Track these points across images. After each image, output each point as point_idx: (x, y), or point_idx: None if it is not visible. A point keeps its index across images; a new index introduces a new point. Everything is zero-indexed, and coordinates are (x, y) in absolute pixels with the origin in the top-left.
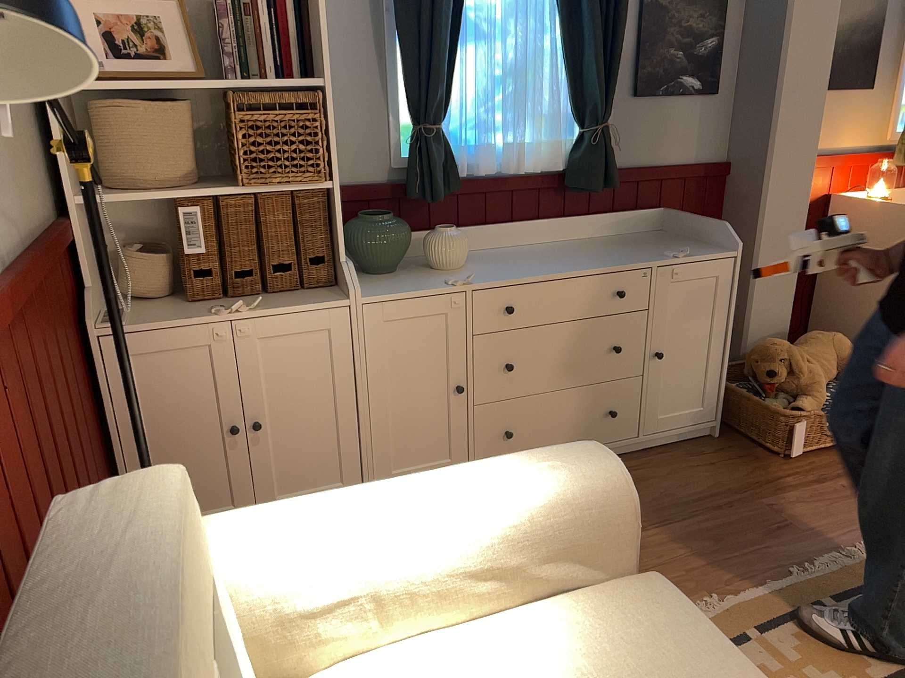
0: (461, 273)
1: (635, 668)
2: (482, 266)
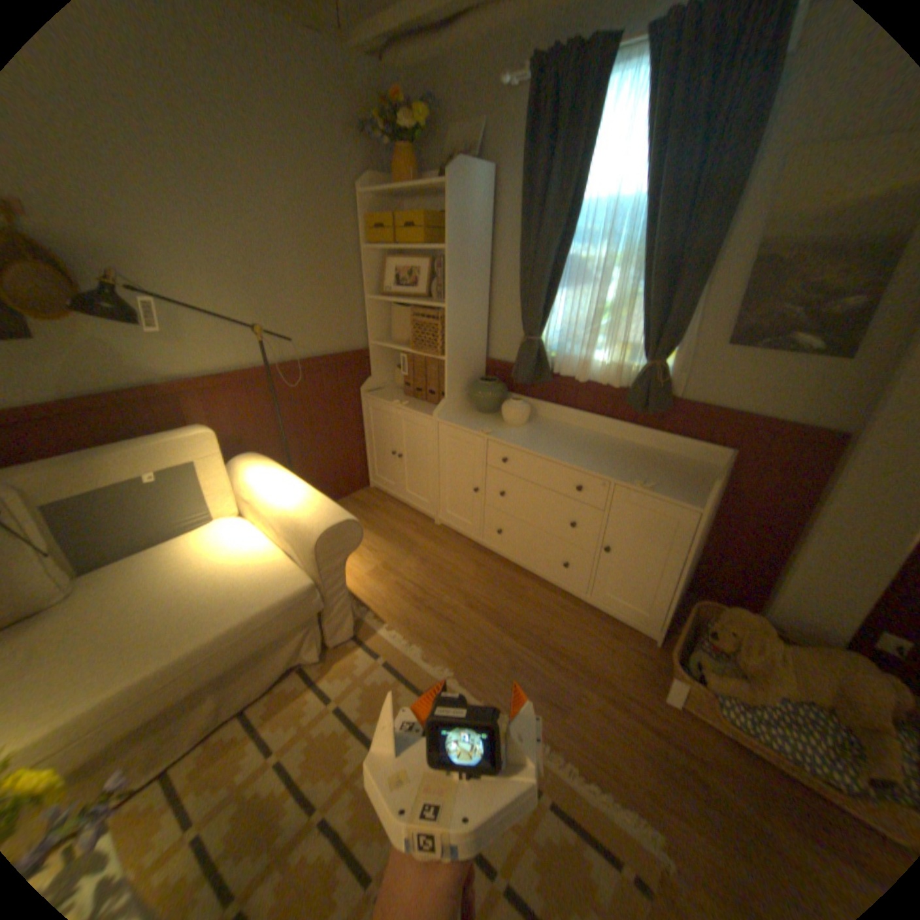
0: (508, 428)
1: (243, 582)
2: (529, 430)
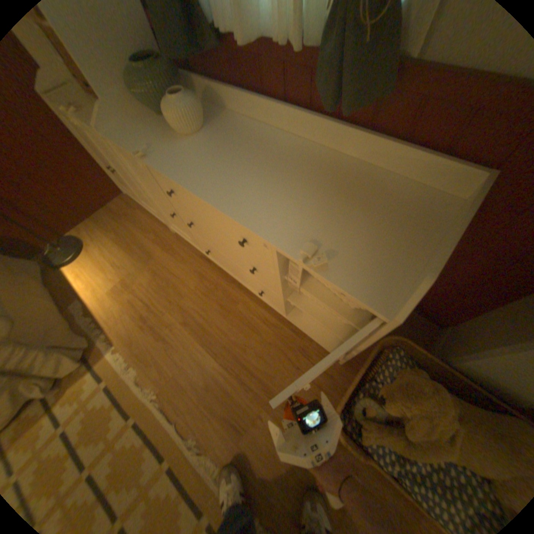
0: (176, 139)
1: None
2: (201, 140)
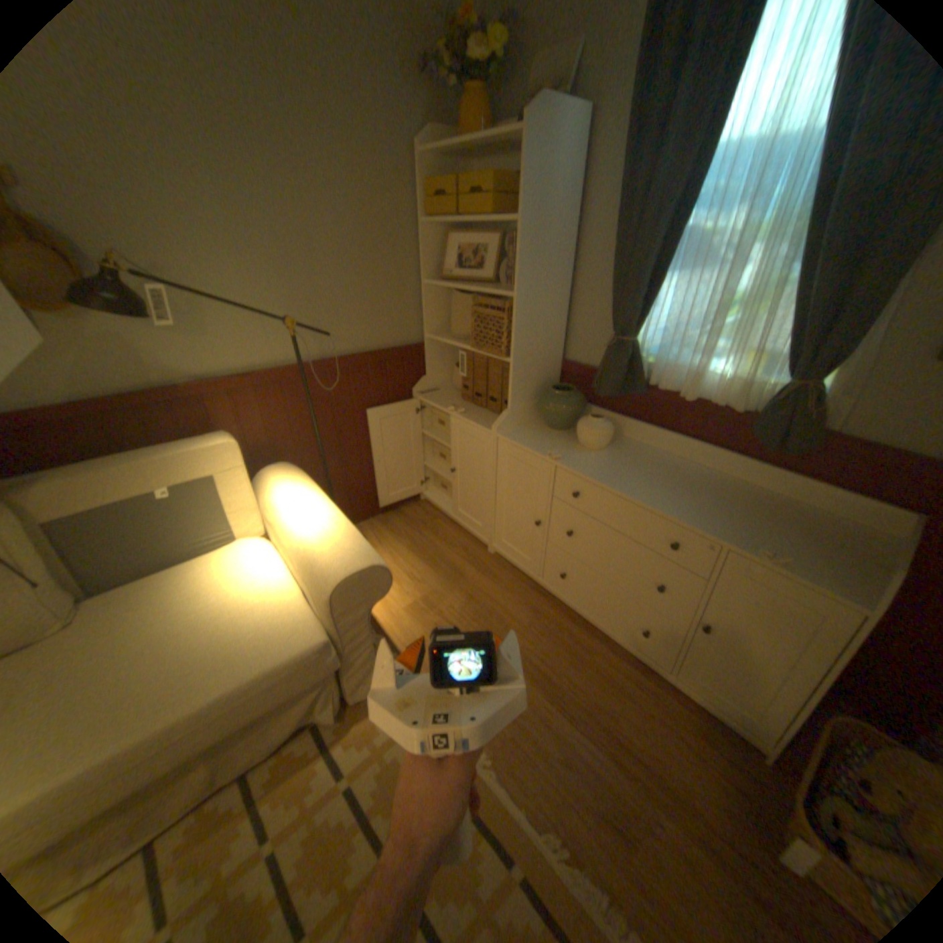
0: (584, 452)
1: (247, 633)
2: (611, 456)
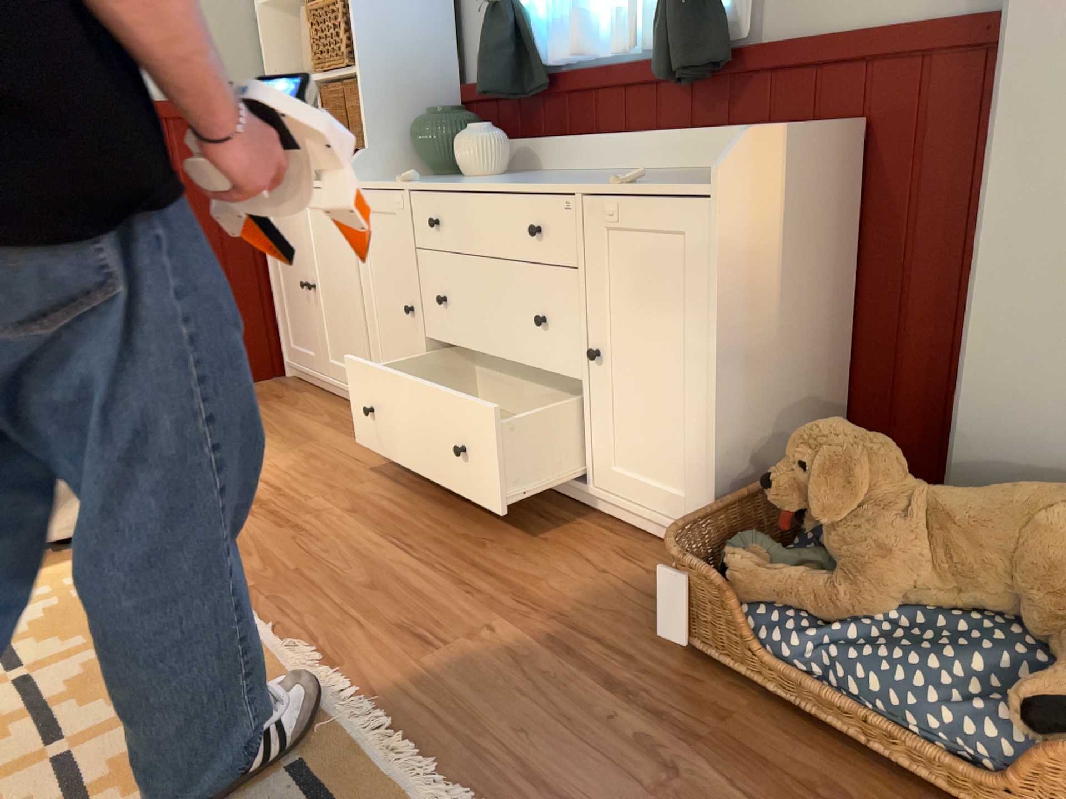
0: (459, 179)
1: None
2: (496, 177)
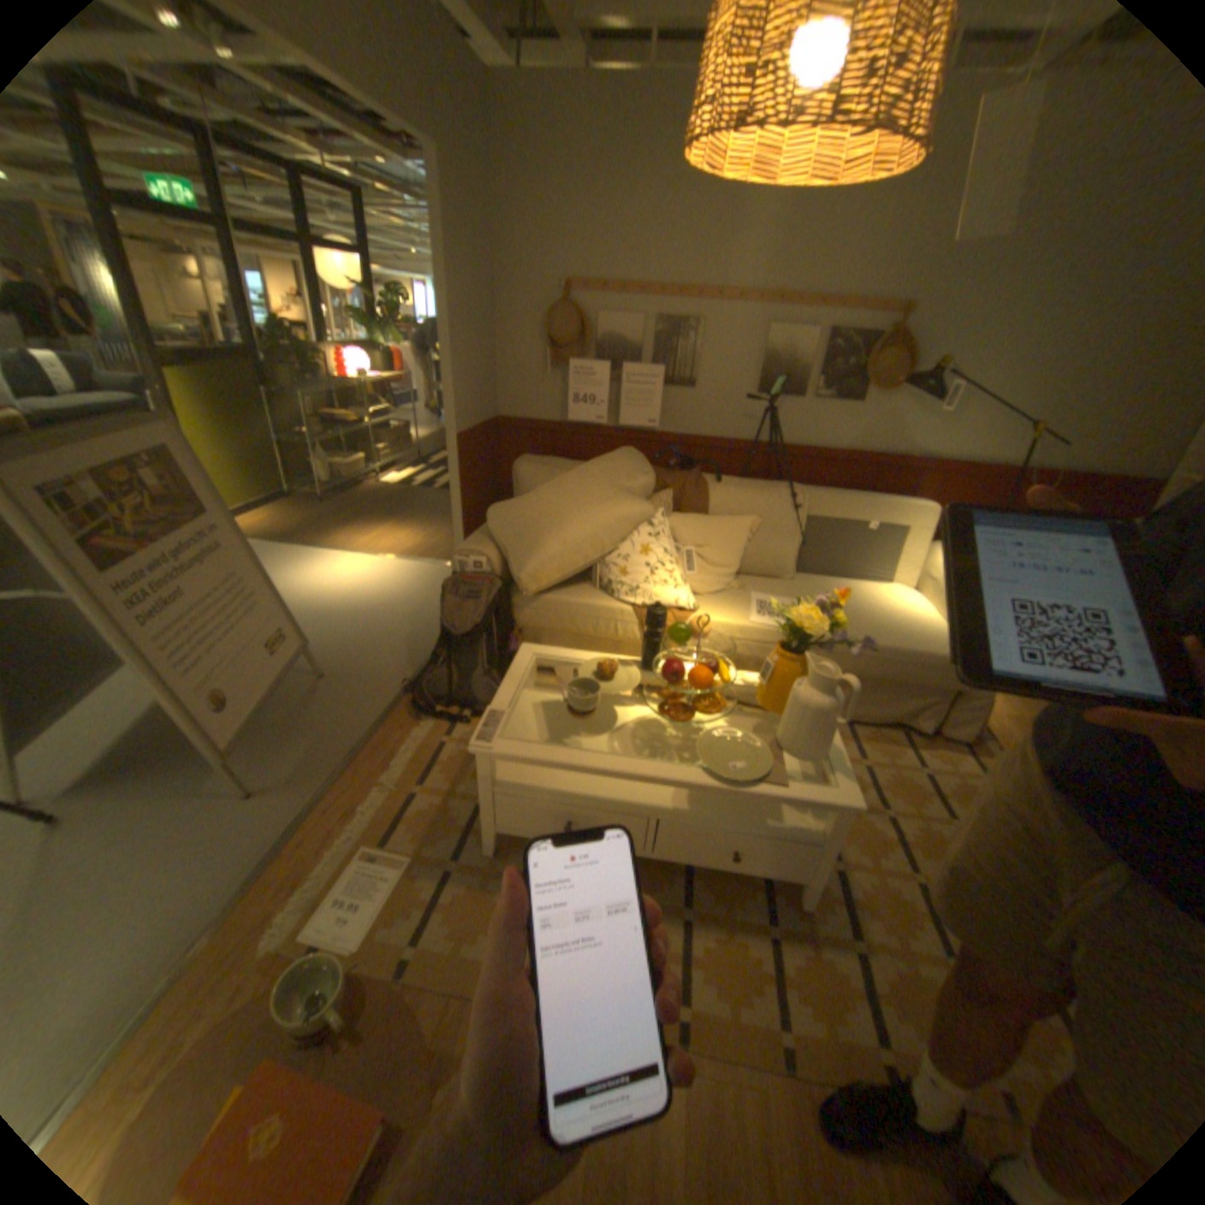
0: None
1: (914, 629)
2: None
